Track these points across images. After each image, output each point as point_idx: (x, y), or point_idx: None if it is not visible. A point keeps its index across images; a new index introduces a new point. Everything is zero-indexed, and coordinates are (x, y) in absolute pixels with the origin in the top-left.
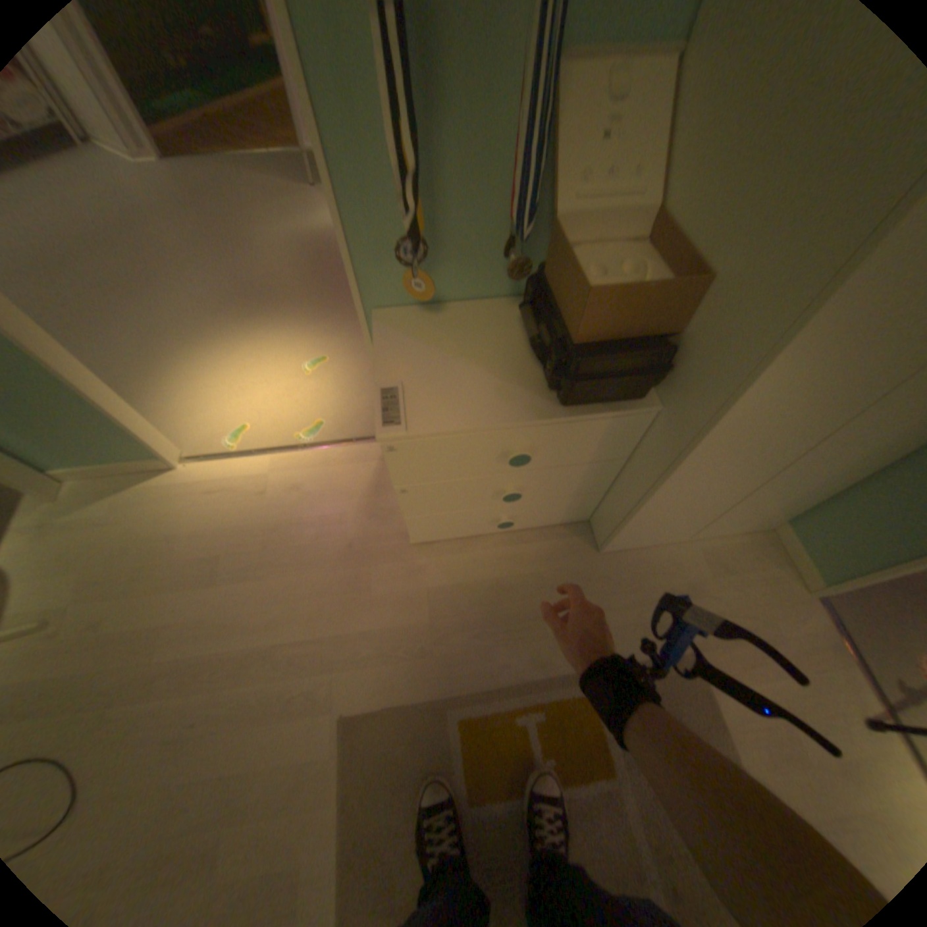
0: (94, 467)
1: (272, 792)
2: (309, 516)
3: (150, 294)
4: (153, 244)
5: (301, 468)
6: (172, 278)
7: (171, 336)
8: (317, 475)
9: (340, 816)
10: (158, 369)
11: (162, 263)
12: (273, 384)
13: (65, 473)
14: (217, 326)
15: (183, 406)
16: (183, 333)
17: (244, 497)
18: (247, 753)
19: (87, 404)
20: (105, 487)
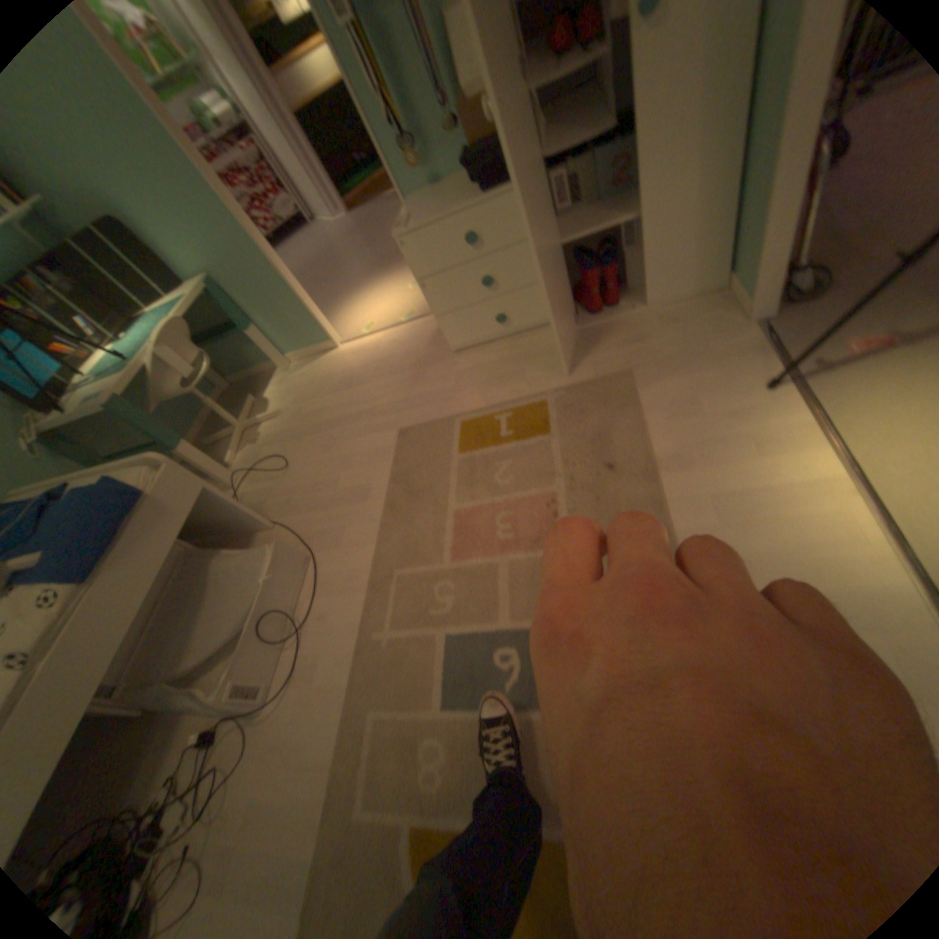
0: (301, 349)
1: (363, 458)
2: (398, 351)
3: (333, 277)
4: (337, 253)
5: (397, 332)
6: (345, 266)
7: (341, 292)
8: (405, 333)
9: (392, 463)
10: (334, 308)
11: (341, 261)
12: (389, 299)
13: (290, 354)
14: (364, 280)
15: (343, 321)
16: (347, 289)
17: (367, 350)
18: (354, 446)
19: (294, 297)
20: (306, 360)
